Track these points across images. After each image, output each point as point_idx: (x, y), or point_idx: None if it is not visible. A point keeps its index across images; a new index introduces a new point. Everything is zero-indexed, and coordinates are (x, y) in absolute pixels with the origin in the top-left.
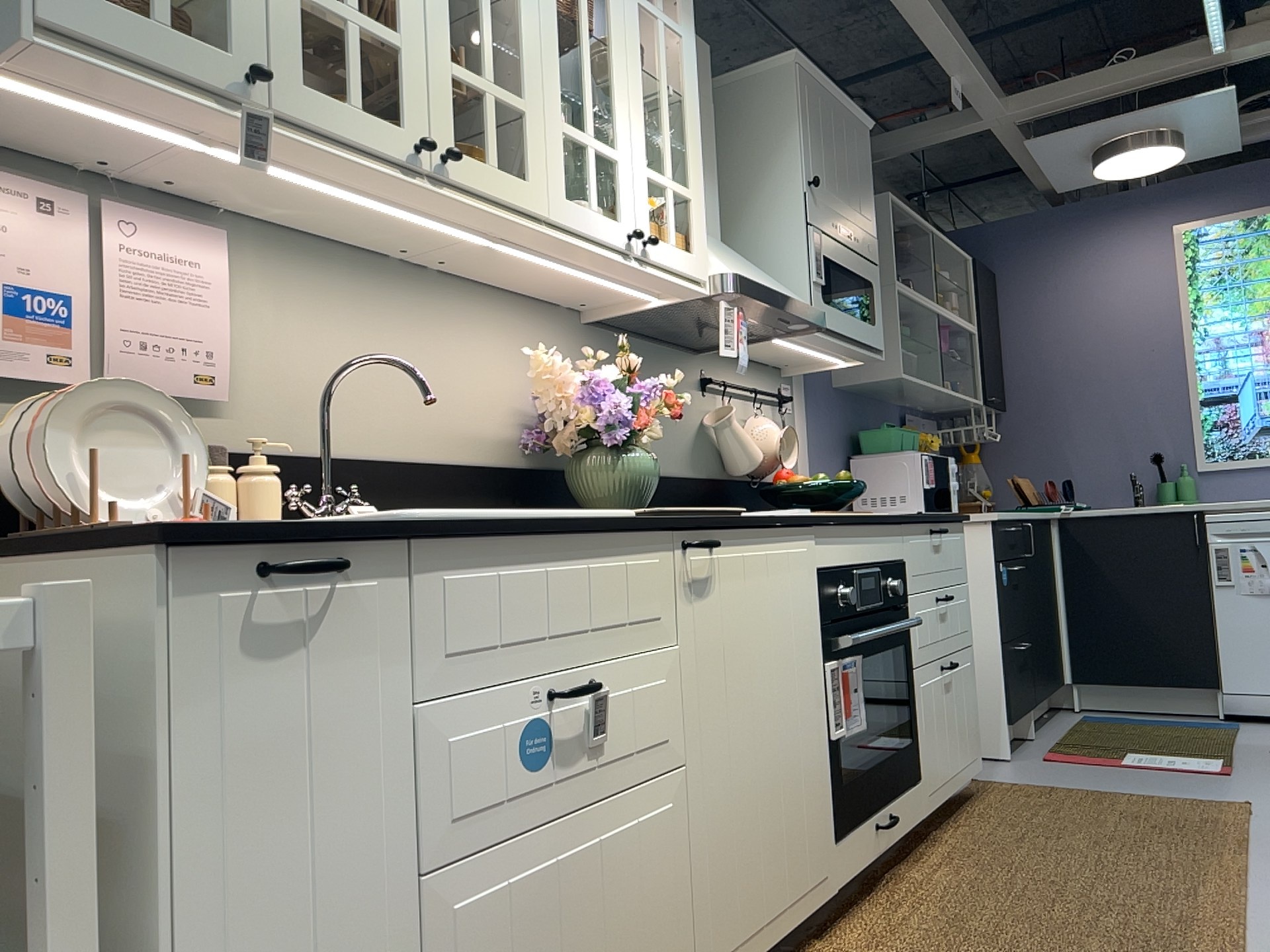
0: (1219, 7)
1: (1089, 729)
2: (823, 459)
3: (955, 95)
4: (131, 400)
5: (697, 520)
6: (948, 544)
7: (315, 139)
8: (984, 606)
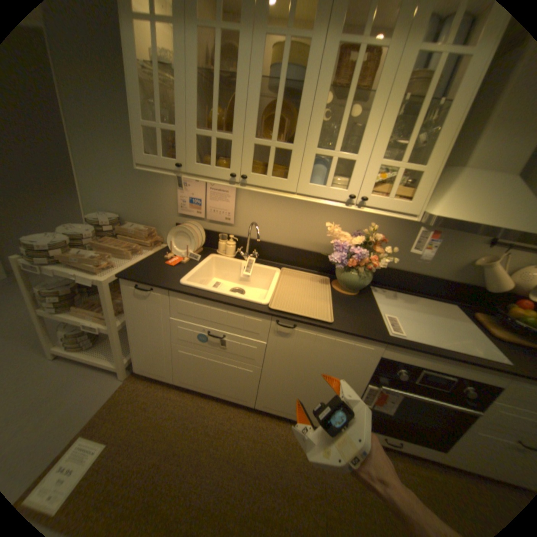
0: None
1: None
2: None
3: None
4: (189, 229)
5: (285, 317)
6: None
7: (201, 178)
8: None
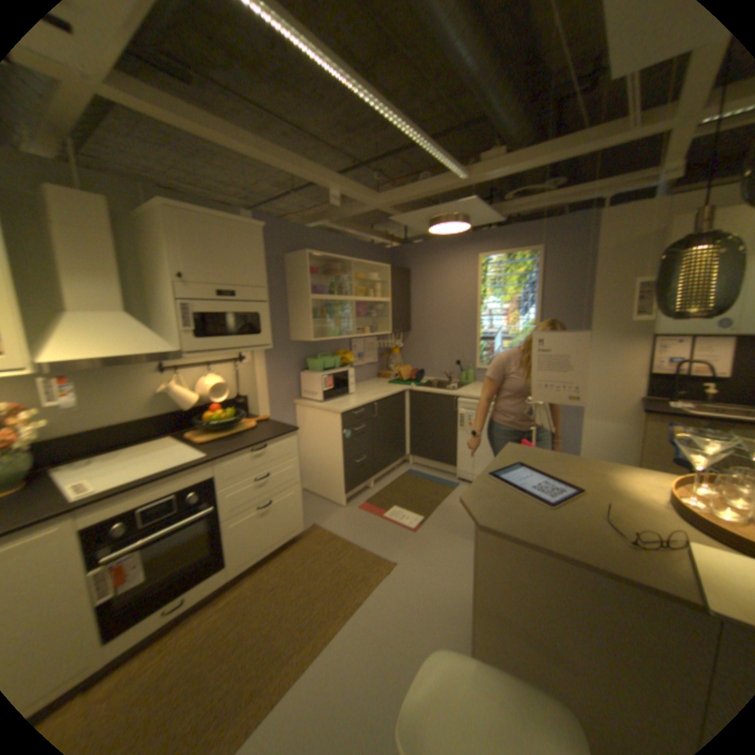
0: (447, 156)
1: (398, 483)
2: (276, 377)
3: (331, 199)
4: None
5: None
6: (270, 450)
7: None
8: (337, 447)
